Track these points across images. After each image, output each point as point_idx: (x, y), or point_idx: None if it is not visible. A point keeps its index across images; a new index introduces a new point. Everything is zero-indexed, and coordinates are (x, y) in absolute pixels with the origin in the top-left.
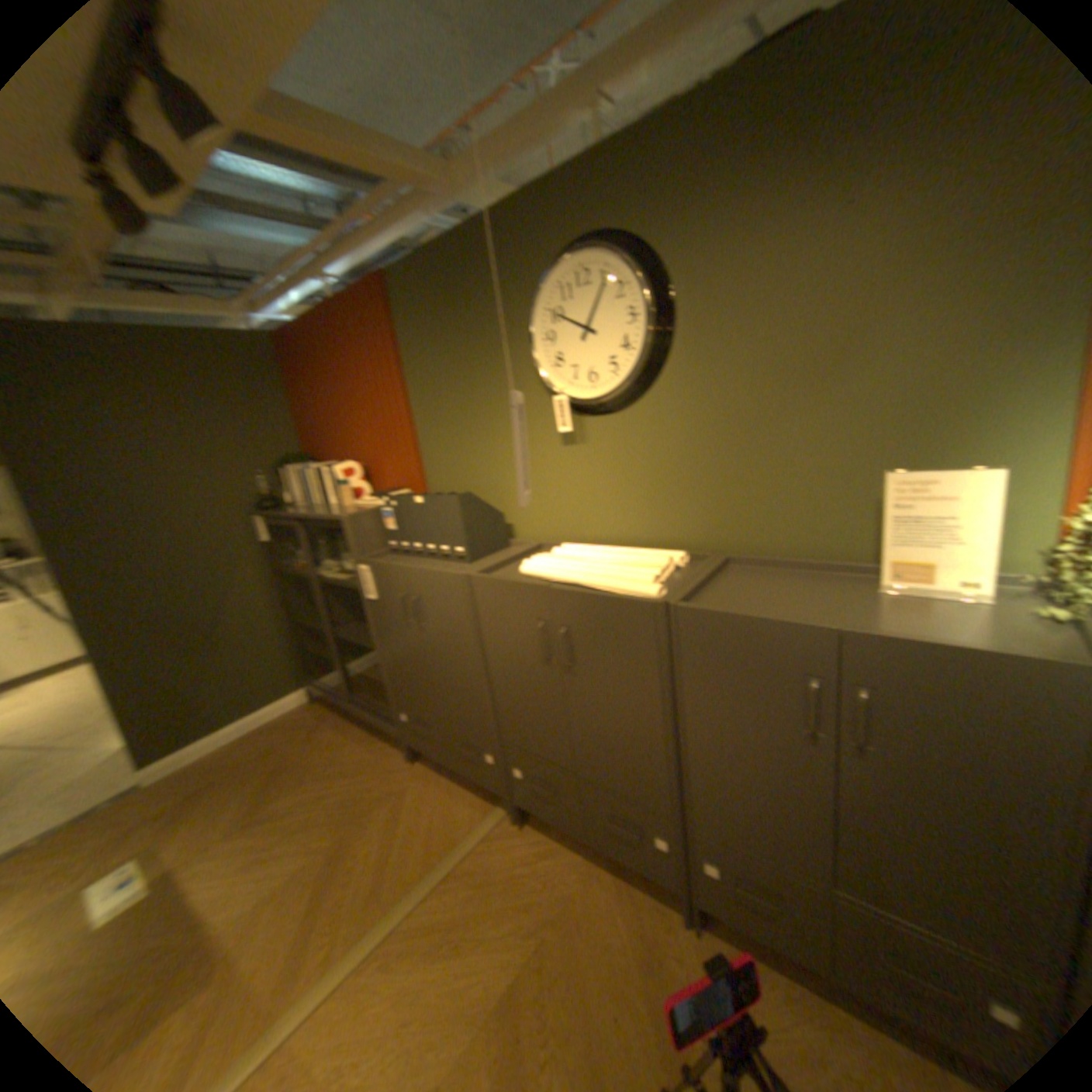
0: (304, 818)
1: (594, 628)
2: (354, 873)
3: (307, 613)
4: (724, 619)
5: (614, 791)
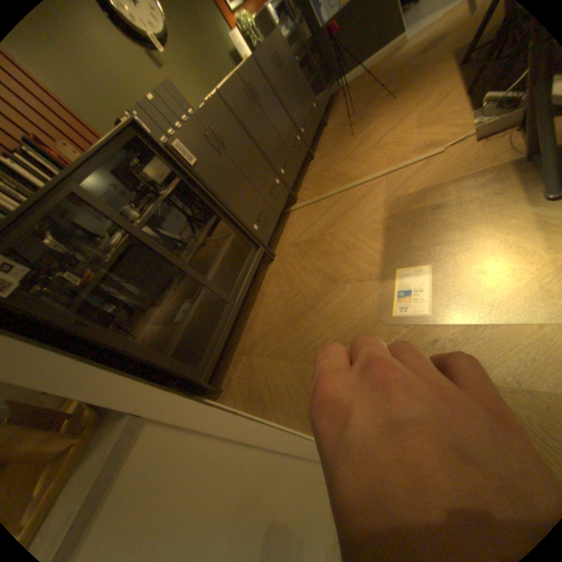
0: (318, 259)
1: (251, 75)
2: (333, 213)
3: (132, 341)
4: (259, 48)
5: (288, 133)
